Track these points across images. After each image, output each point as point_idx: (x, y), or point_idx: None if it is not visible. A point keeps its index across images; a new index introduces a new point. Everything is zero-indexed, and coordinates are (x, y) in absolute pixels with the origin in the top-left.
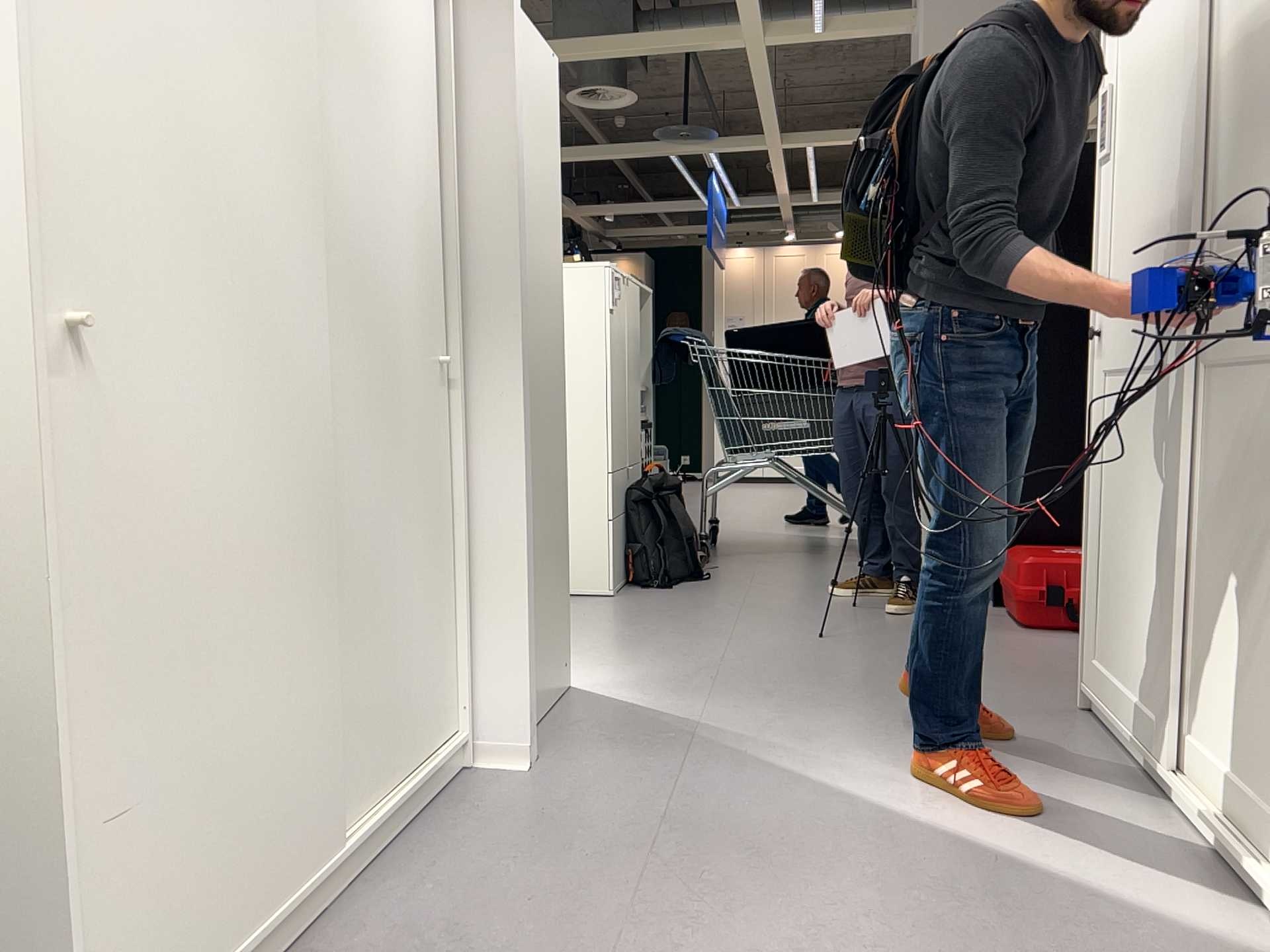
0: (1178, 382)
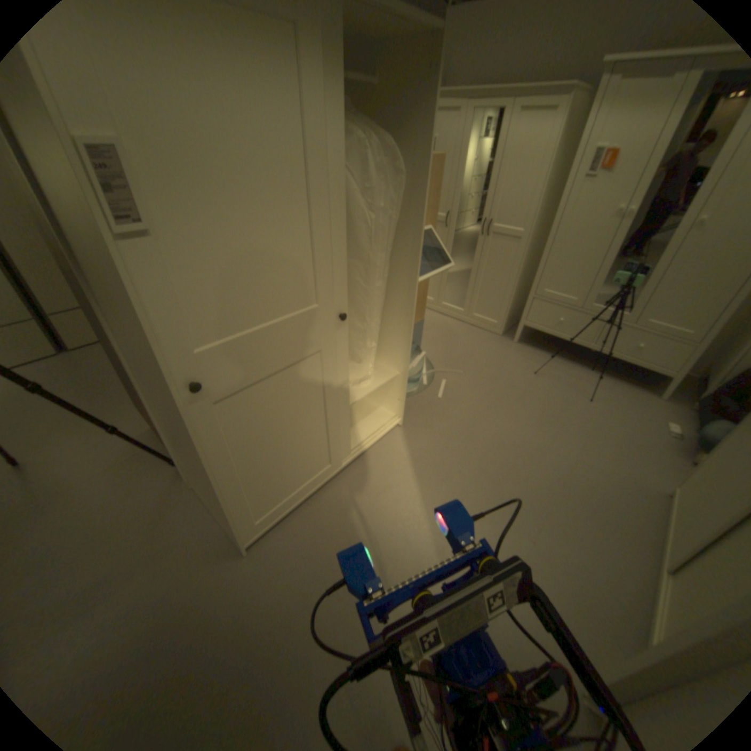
0: (334, 350)
